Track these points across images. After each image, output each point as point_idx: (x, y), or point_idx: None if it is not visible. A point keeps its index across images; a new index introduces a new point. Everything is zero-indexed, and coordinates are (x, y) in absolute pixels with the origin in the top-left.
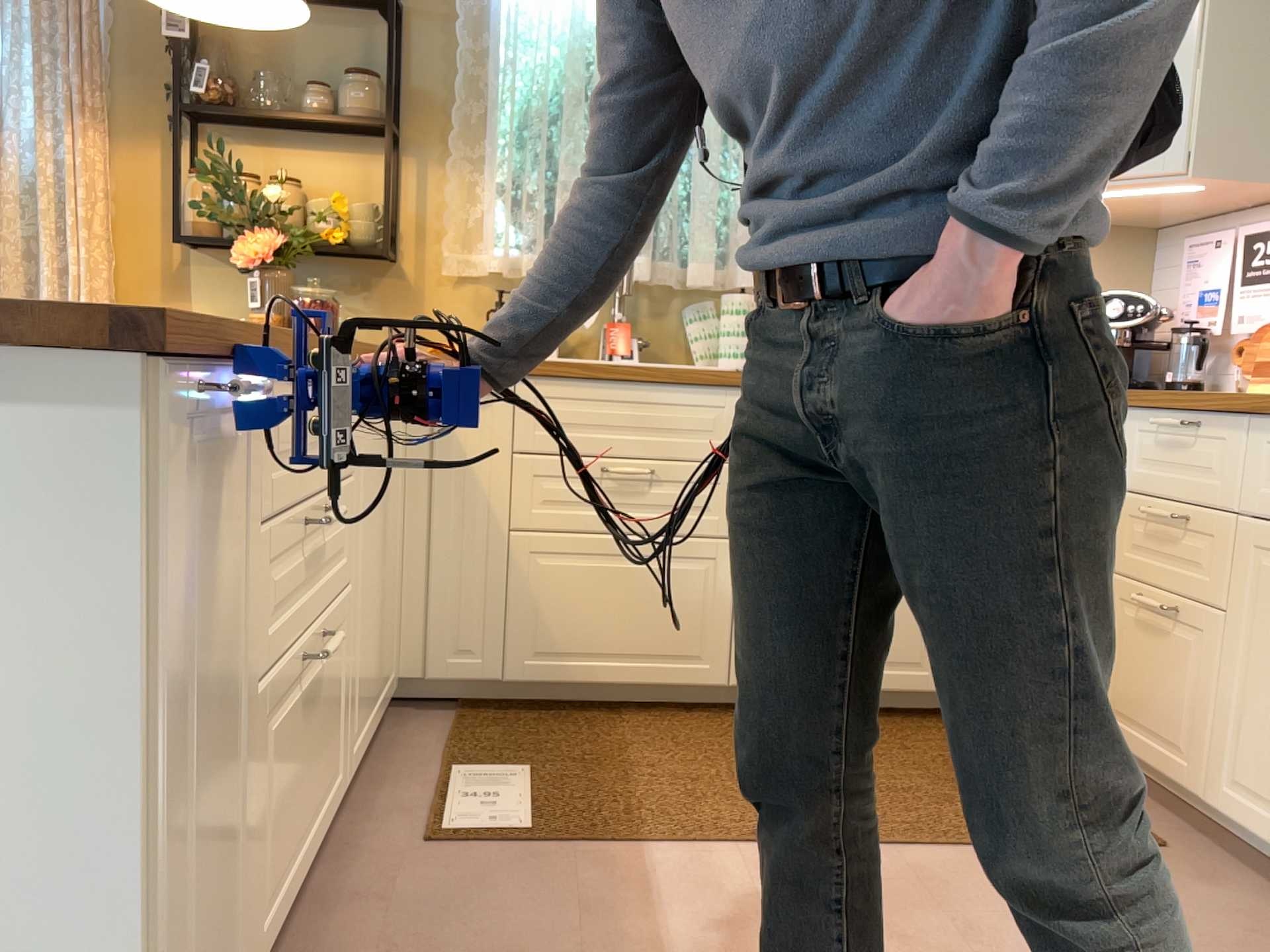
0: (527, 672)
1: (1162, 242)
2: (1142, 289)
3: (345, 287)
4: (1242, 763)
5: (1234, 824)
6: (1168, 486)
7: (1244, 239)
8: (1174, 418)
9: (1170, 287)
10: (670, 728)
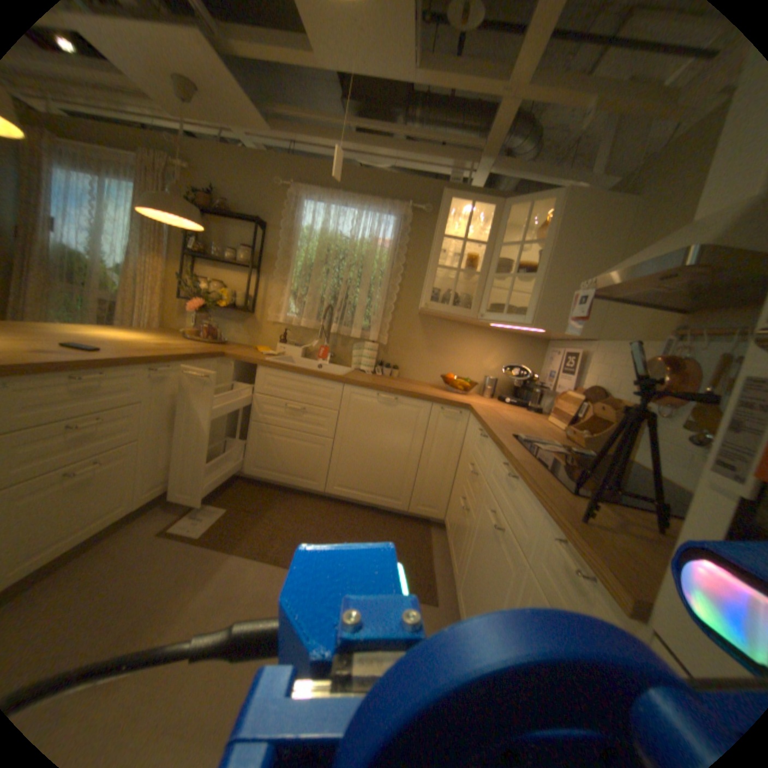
0: (251, 473)
1: (549, 348)
2: (538, 365)
3: (235, 321)
4: (464, 584)
5: (458, 608)
6: (477, 459)
7: (565, 355)
8: (483, 432)
9: (547, 367)
10: (296, 504)
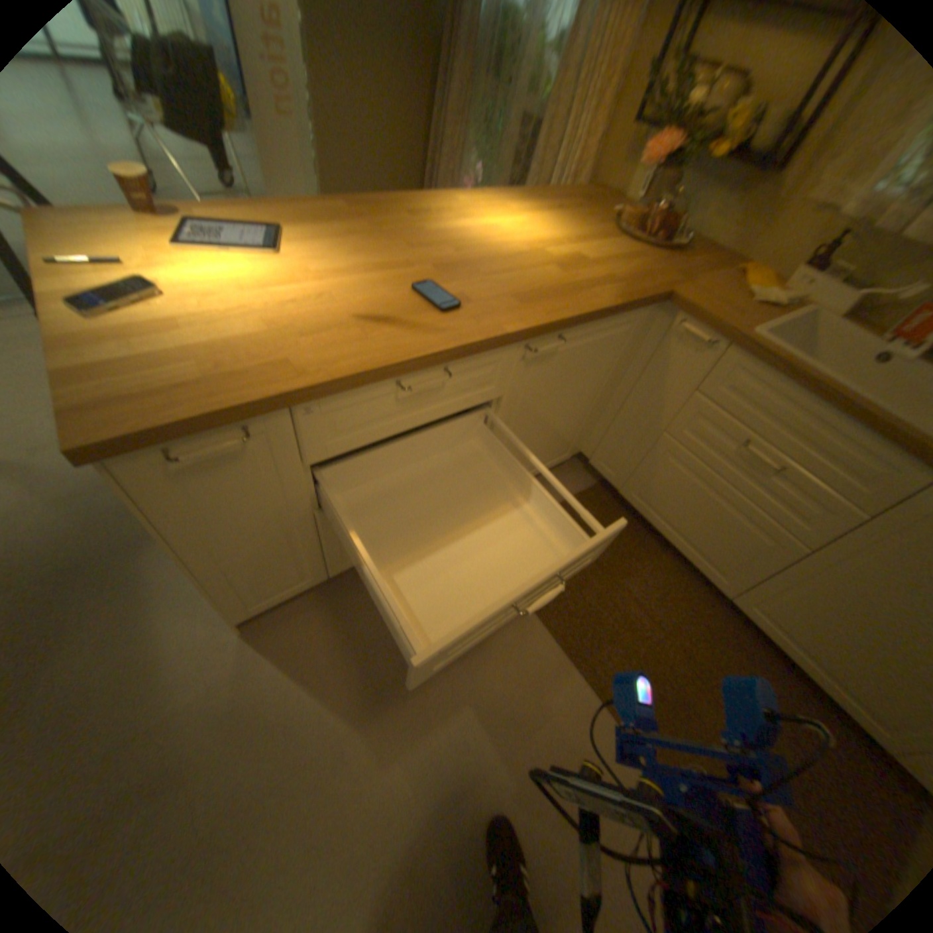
0: (632, 499)
1: None
2: None
3: (731, 184)
4: None
5: None
6: None
7: None
8: None
9: None
10: (677, 586)
